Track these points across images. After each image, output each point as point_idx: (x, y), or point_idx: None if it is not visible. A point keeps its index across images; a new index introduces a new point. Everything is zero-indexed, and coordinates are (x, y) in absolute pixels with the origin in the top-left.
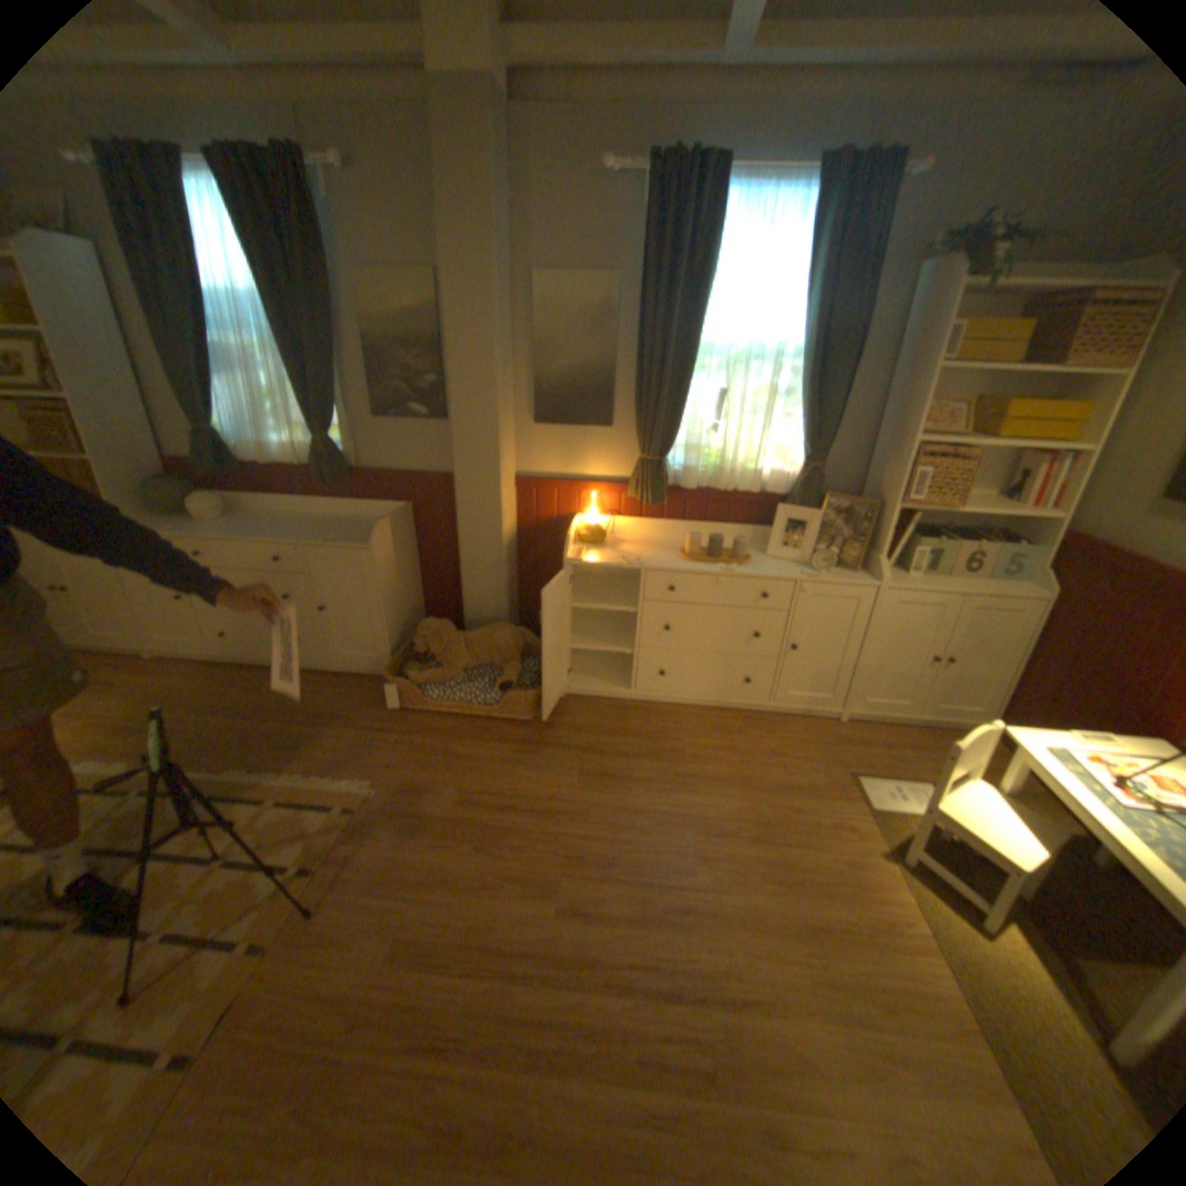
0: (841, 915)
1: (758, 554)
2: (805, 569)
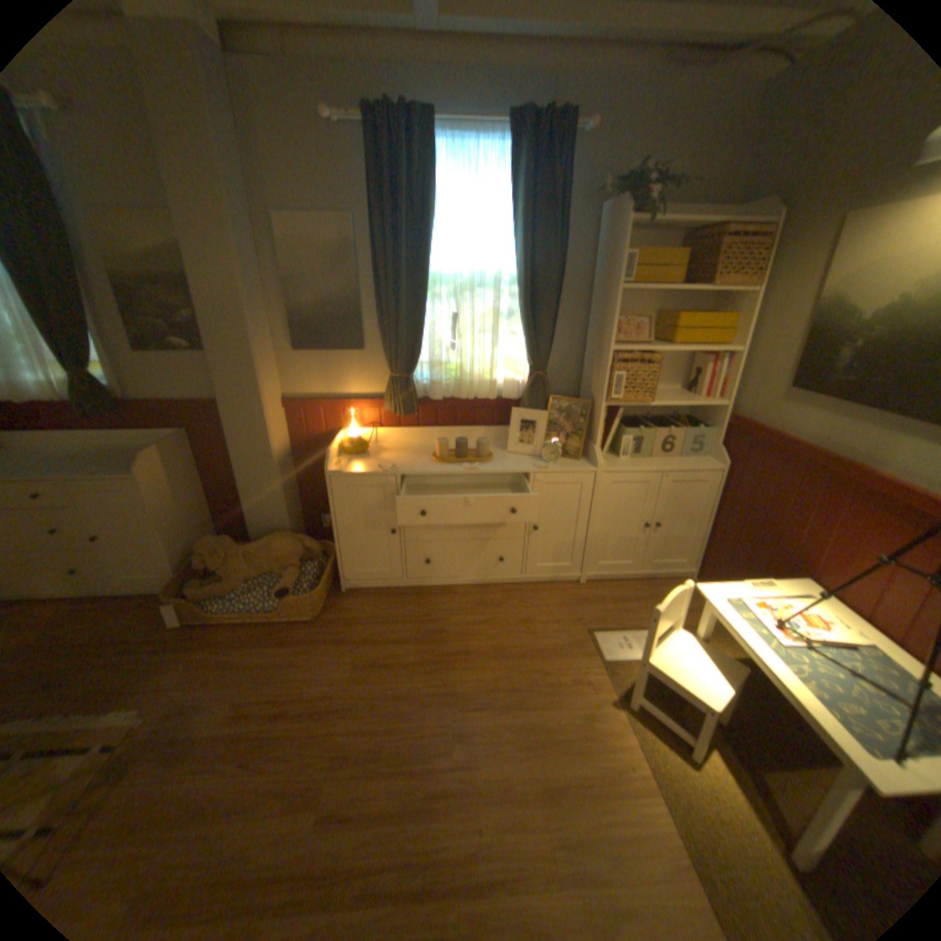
0: (577, 770)
1: (500, 451)
2: (537, 461)
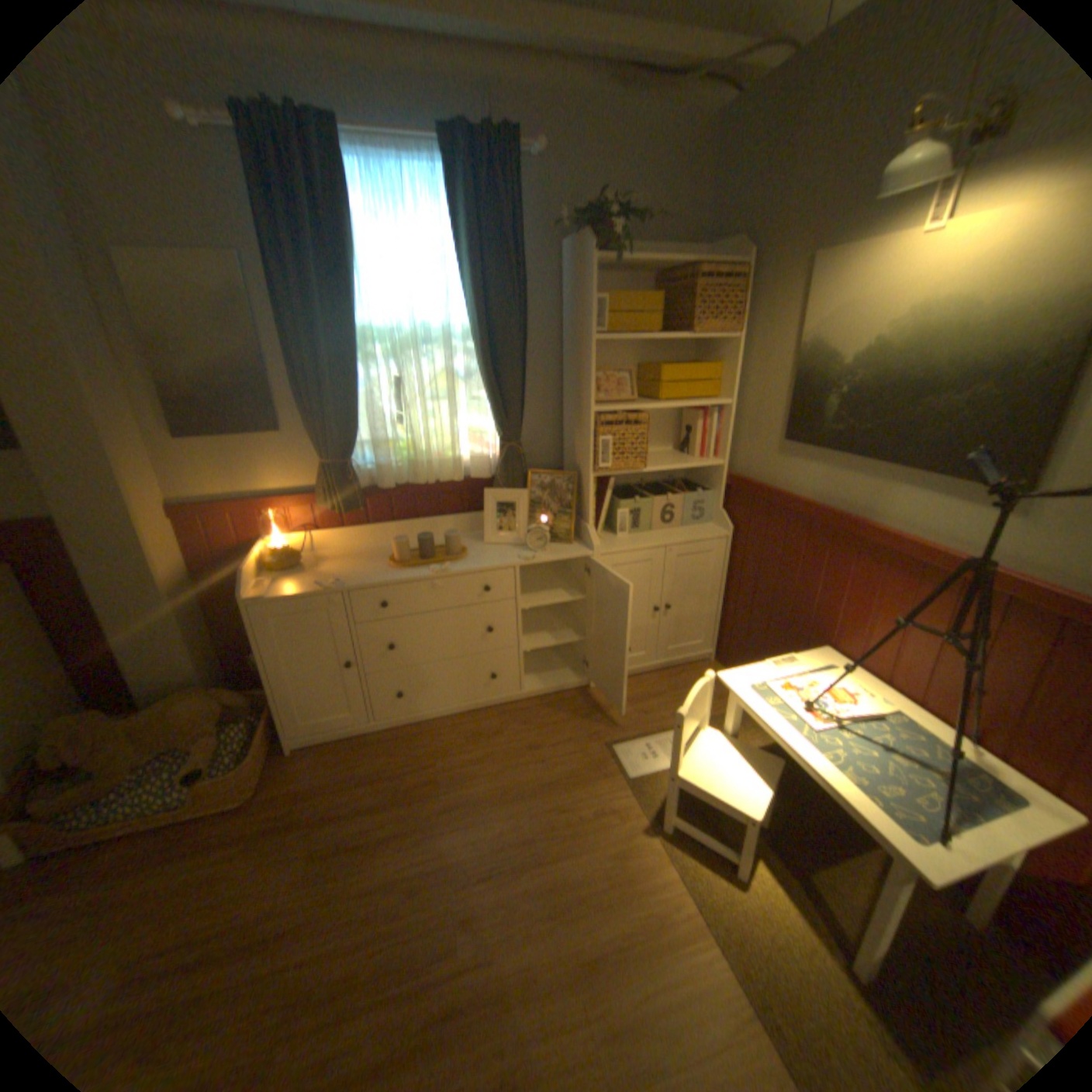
0: (613, 928)
1: (476, 542)
2: (523, 551)
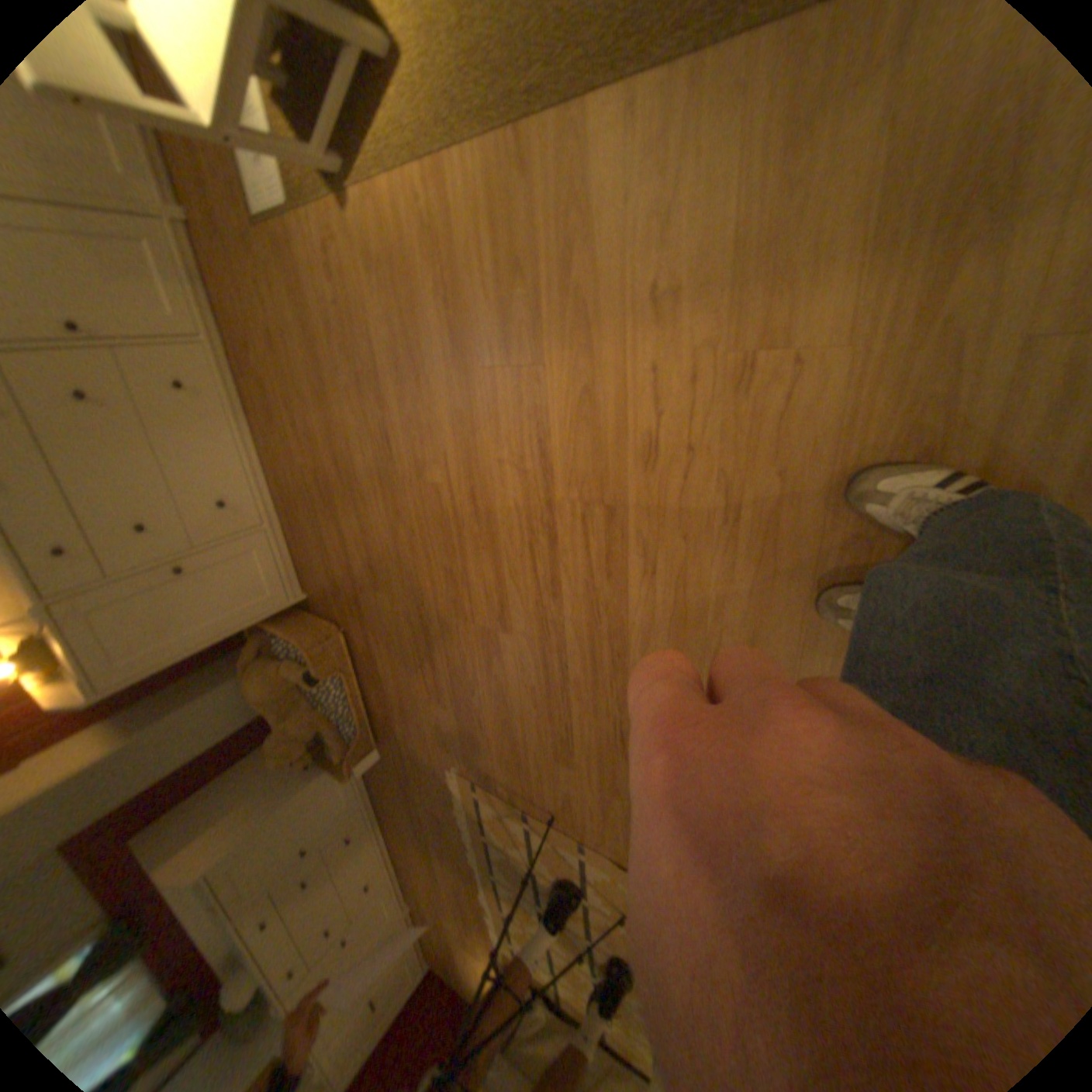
0: (419, 301)
1: None
2: None
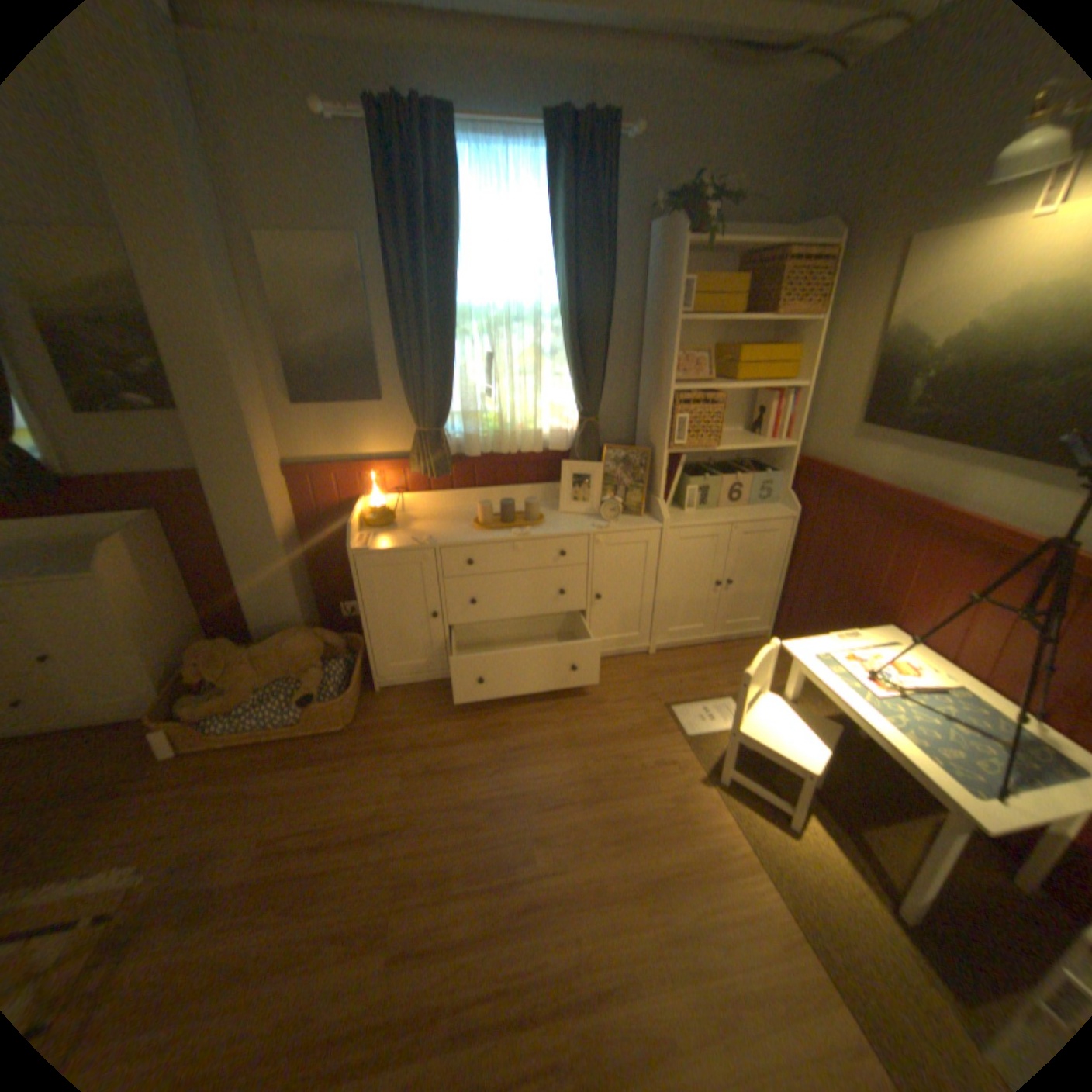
0: (674, 857)
1: (551, 511)
2: (595, 521)
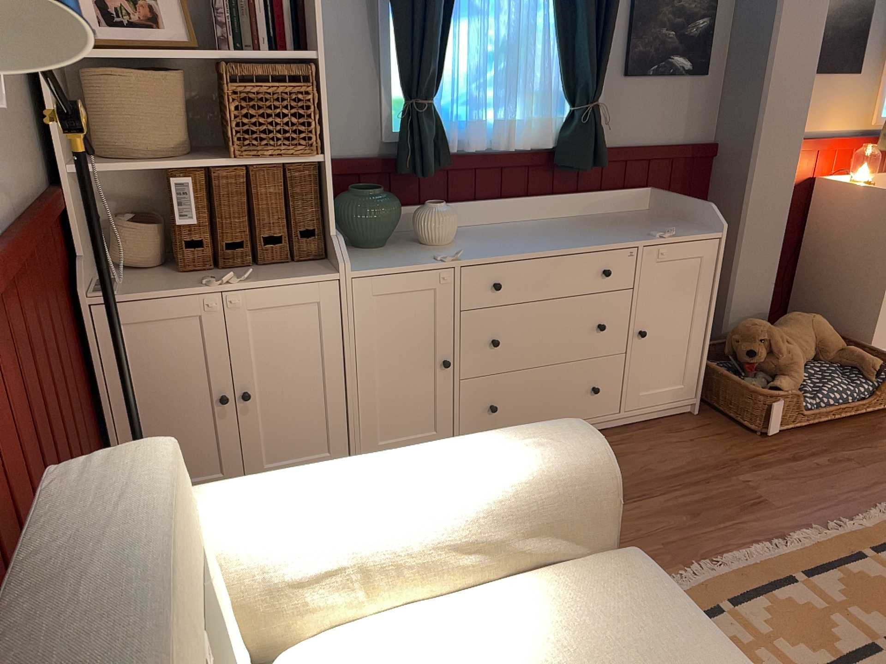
0: None
1: None
2: None
